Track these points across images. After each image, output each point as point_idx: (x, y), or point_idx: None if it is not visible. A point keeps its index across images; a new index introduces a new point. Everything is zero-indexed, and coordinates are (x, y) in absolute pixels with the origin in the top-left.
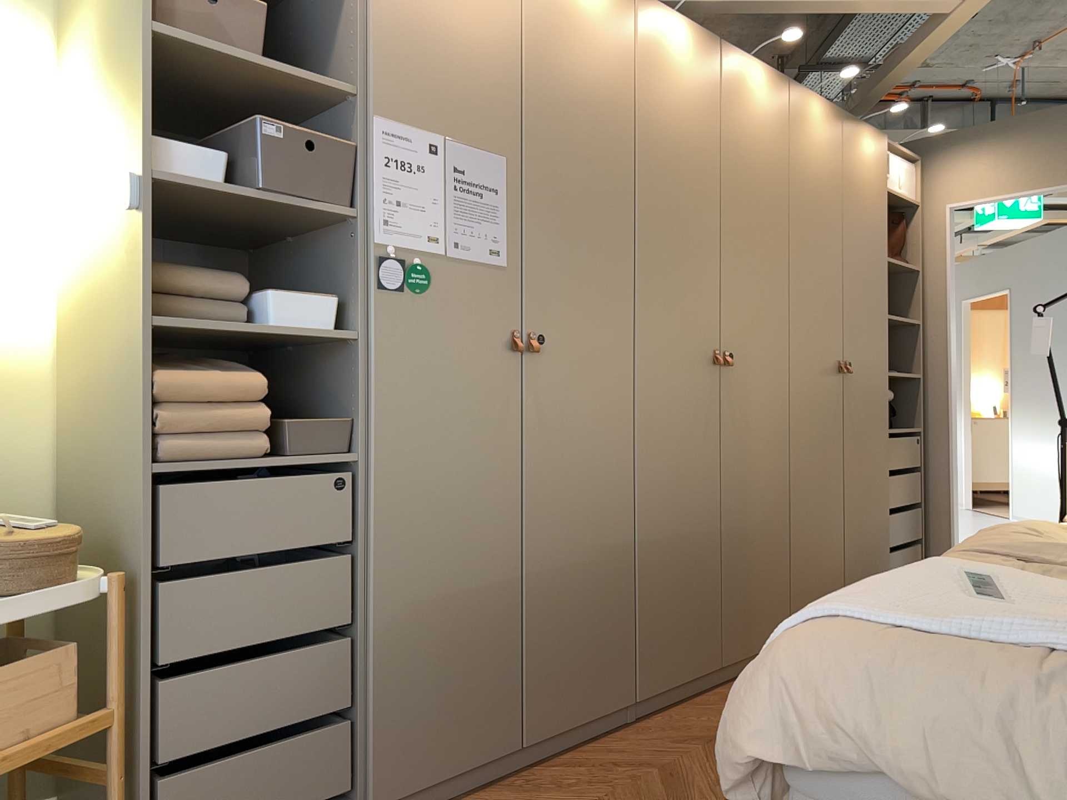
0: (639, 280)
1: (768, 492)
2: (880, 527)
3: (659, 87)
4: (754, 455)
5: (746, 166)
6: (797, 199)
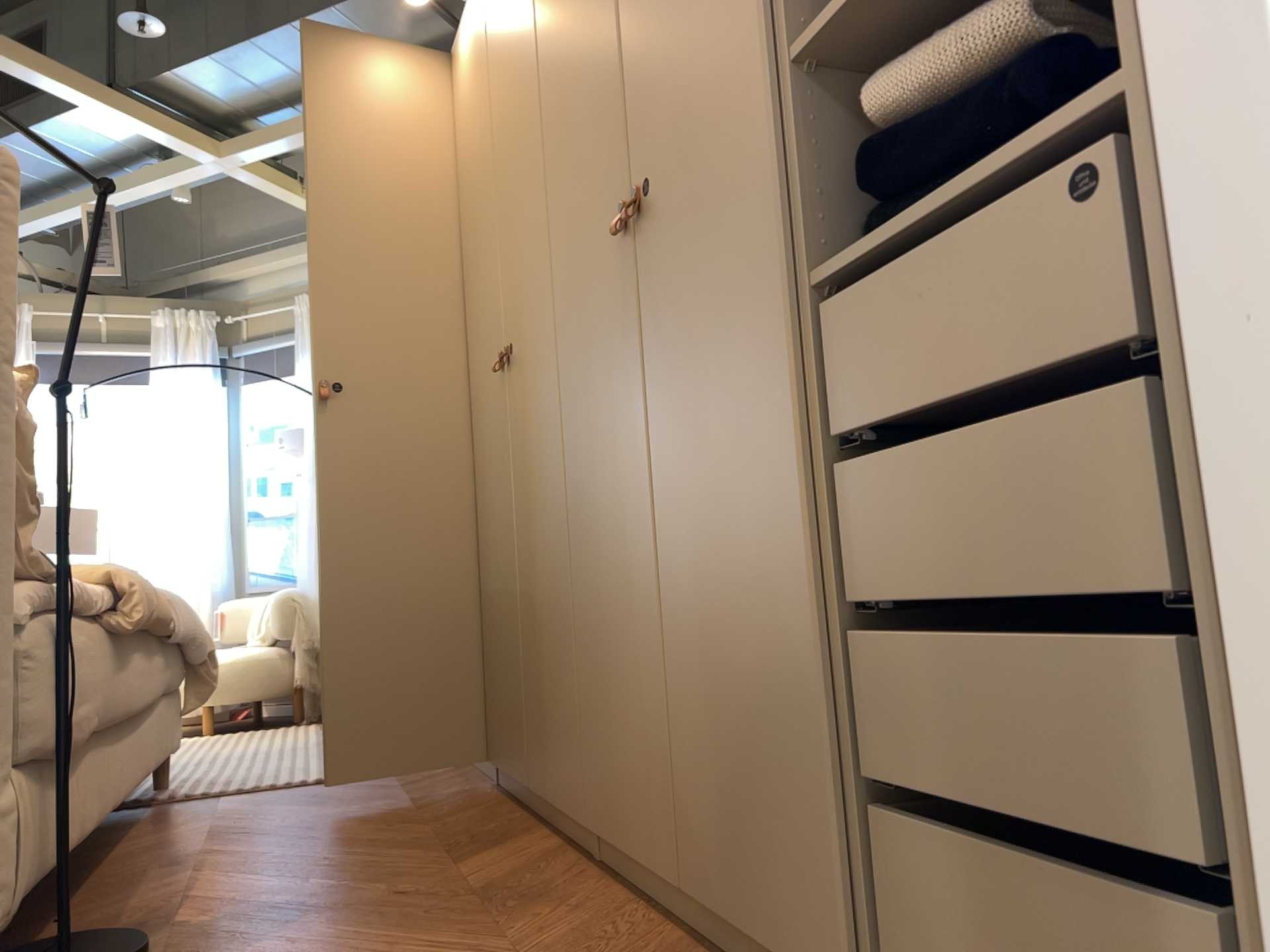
0: (473, 329)
1: (550, 536)
2: (763, 655)
3: (468, 128)
4: (536, 480)
5: (508, 83)
6: (546, 12)
